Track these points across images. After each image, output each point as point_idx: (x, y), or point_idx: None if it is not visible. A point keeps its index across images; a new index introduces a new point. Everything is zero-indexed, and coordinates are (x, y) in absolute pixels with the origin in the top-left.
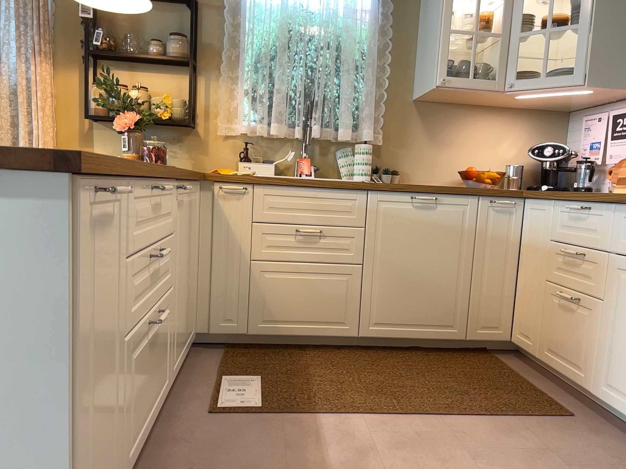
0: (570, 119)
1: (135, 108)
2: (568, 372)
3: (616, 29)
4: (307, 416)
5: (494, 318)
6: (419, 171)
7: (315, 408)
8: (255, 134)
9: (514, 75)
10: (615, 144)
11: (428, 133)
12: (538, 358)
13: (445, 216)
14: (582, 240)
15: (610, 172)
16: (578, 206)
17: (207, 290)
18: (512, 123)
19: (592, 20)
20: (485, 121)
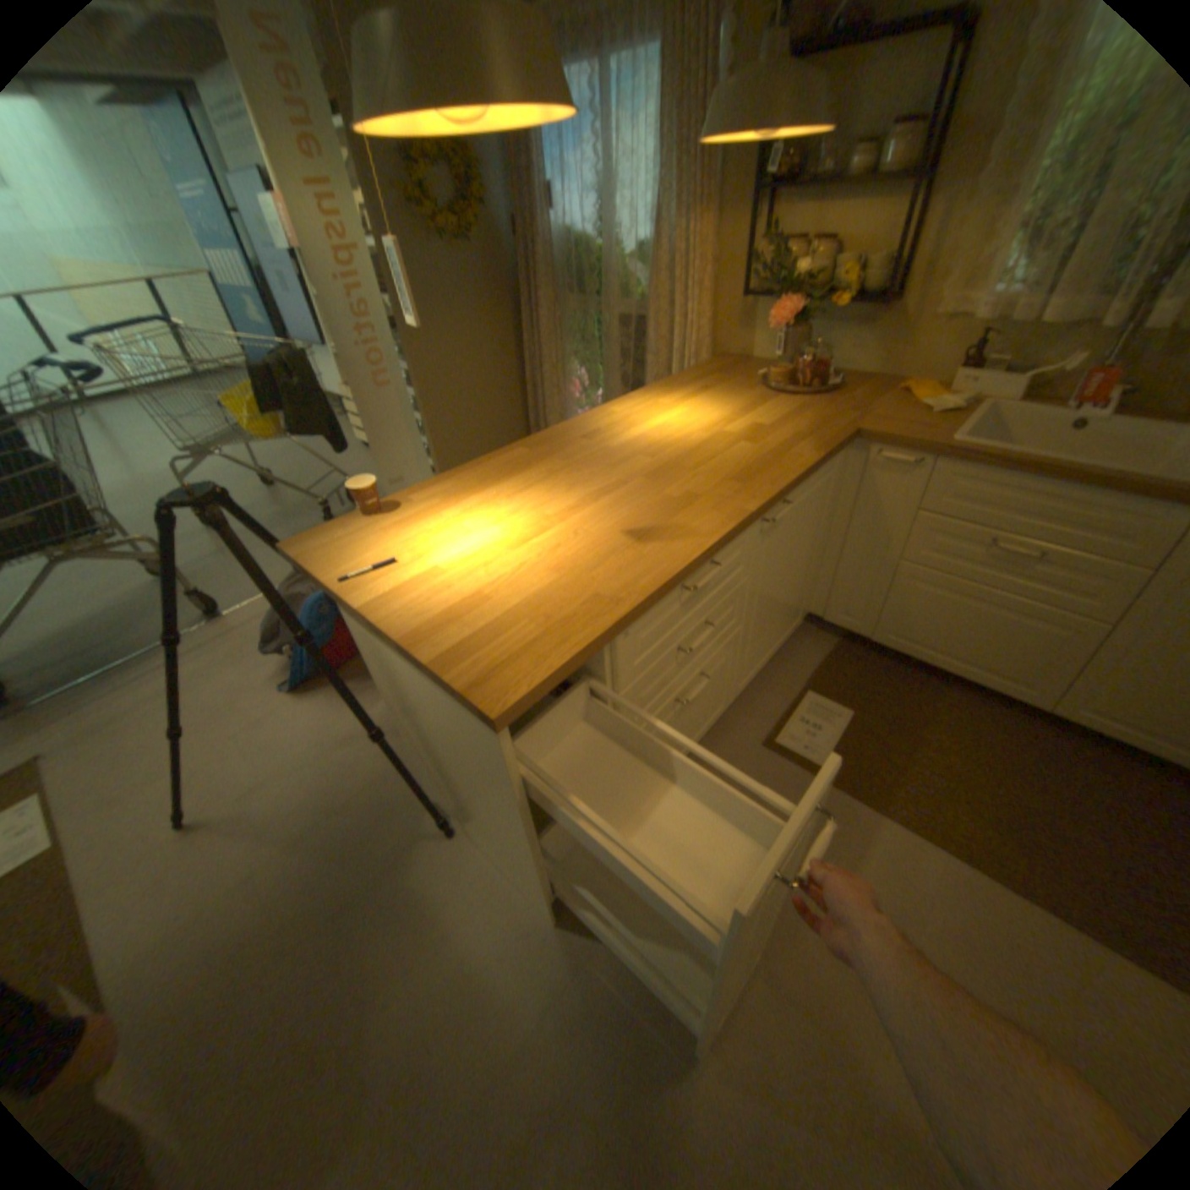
0: None
1: (801, 284)
2: None
3: None
4: (874, 811)
5: None
6: None
7: (894, 804)
8: (1009, 313)
9: None
10: None
11: None
12: None
13: None
14: None
15: None
16: None
17: (832, 574)
18: None
19: None
20: None
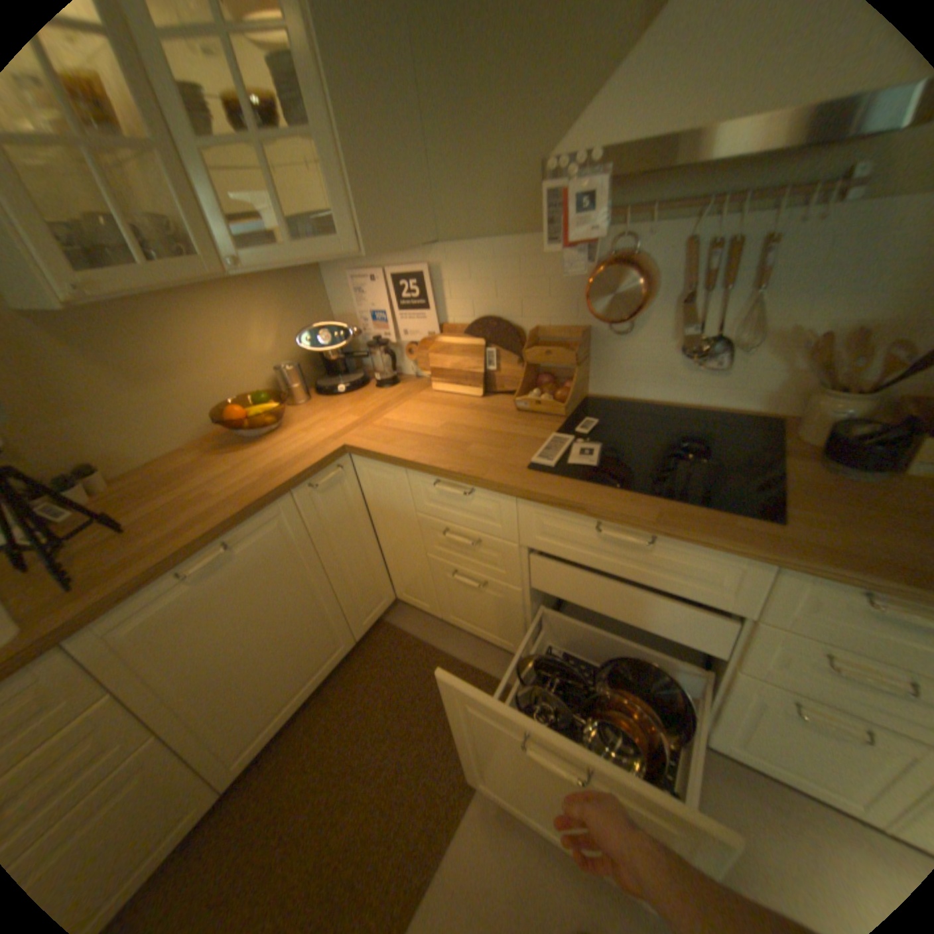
0: (318, 266)
1: None
2: (488, 637)
3: (369, 136)
4: None
5: (374, 597)
6: (133, 441)
7: None
8: None
9: (228, 238)
10: (405, 314)
11: (102, 368)
12: (441, 618)
13: (253, 555)
14: (470, 522)
15: (408, 350)
16: (450, 481)
17: None
18: (246, 296)
19: (325, 113)
20: (202, 307)
